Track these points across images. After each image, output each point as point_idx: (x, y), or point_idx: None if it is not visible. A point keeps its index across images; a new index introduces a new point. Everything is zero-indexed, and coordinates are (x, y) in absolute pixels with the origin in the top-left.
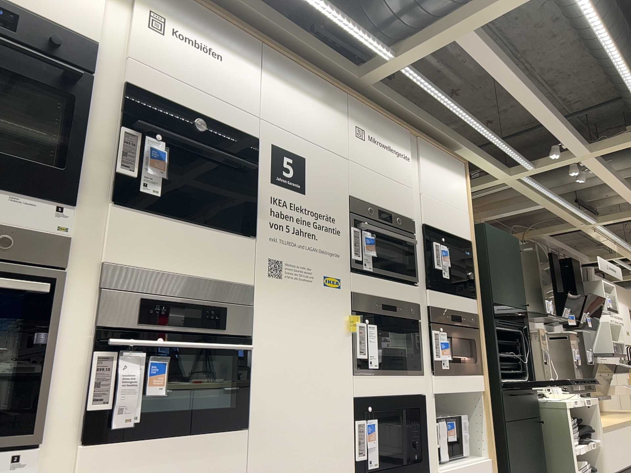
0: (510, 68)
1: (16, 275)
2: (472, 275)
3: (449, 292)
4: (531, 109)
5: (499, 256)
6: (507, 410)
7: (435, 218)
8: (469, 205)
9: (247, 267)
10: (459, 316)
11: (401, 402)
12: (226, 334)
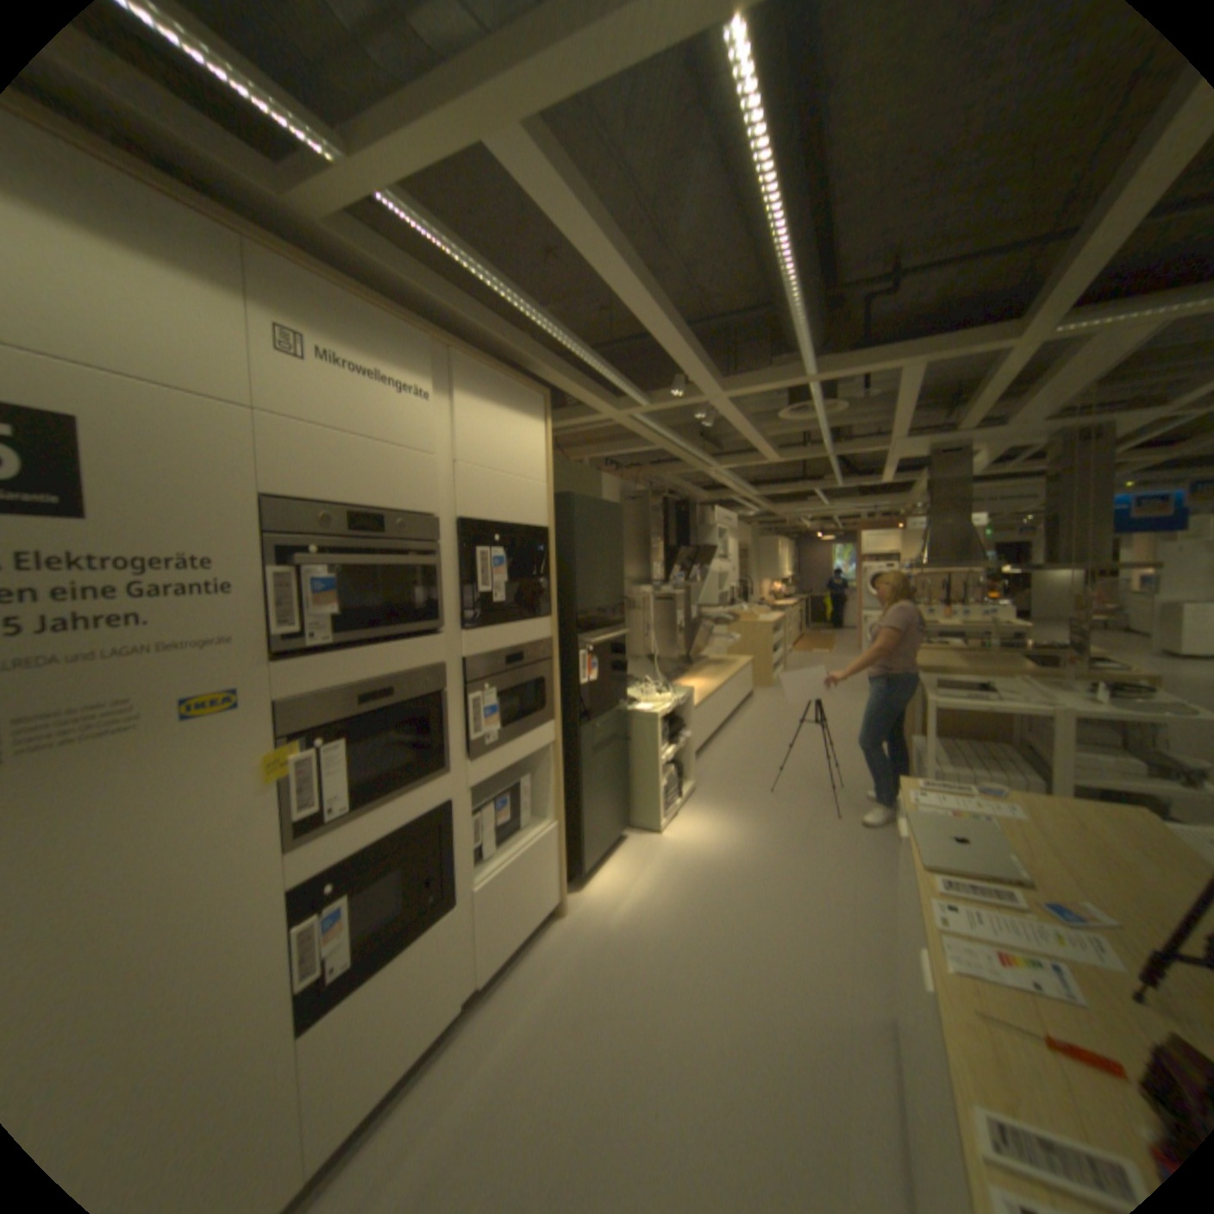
0: (608, 237)
1: None
2: (545, 584)
3: (505, 621)
4: (647, 321)
5: (592, 540)
6: (584, 750)
7: (483, 504)
8: (548, 471)
9: None
10: (519, 655)
11: (400, 839)
12: None
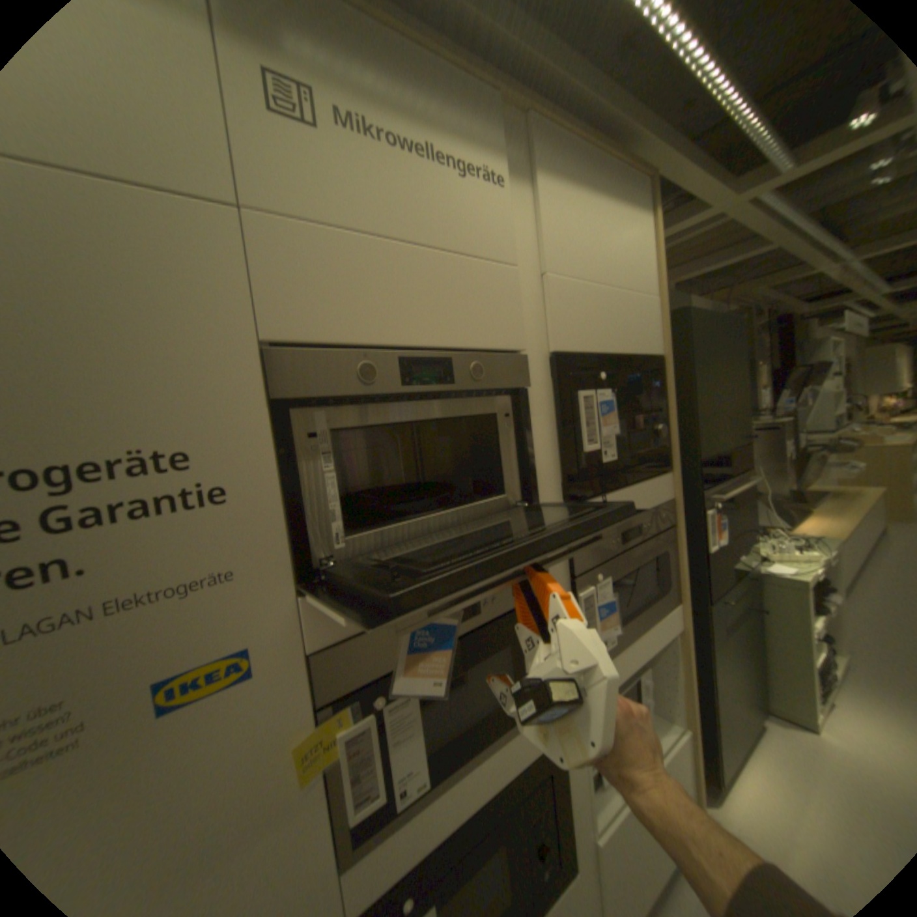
0: None
1: None
2: (665, 430)
3: (618, 485)
4: None
5: (714, 366)
6: (718, 635)
7: (583, 330)
8: (660, 278)
9: None
10: (638, 528)
11: (502, 808)
12: None
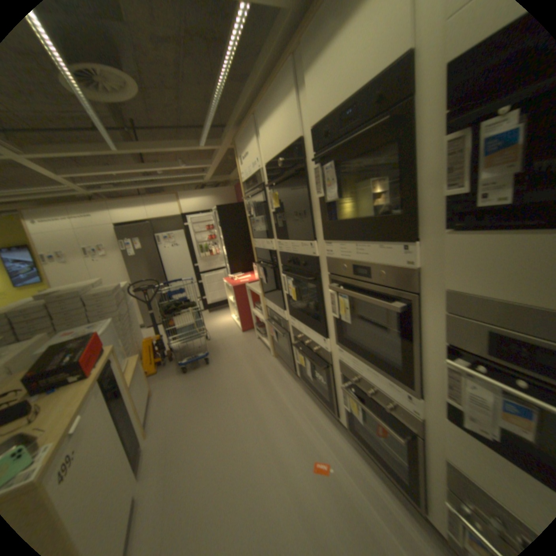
0: None
1: (391, 295)
2: None
3: None
4: None
5: None
6: None
7: None
8: None
9: None
10: None
11: None
12: None
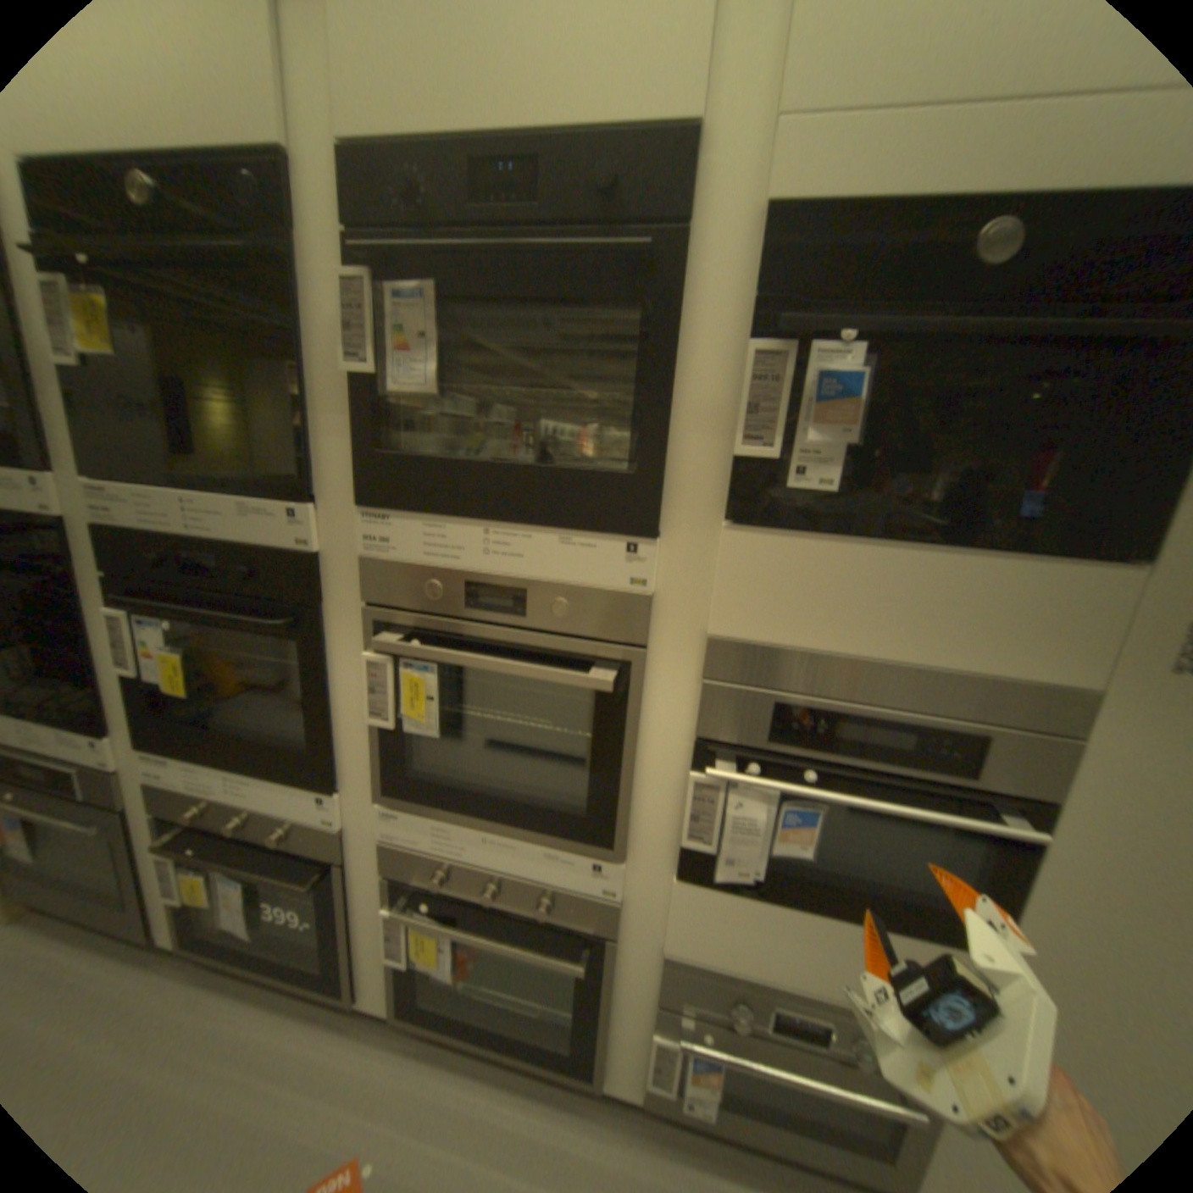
0: None
1: (579, 656)
2: None
3: None
4: None
5: None
6: None
7: None
8: None
9: (1094, 646)
10: None
11: None
12: (981, 787)
